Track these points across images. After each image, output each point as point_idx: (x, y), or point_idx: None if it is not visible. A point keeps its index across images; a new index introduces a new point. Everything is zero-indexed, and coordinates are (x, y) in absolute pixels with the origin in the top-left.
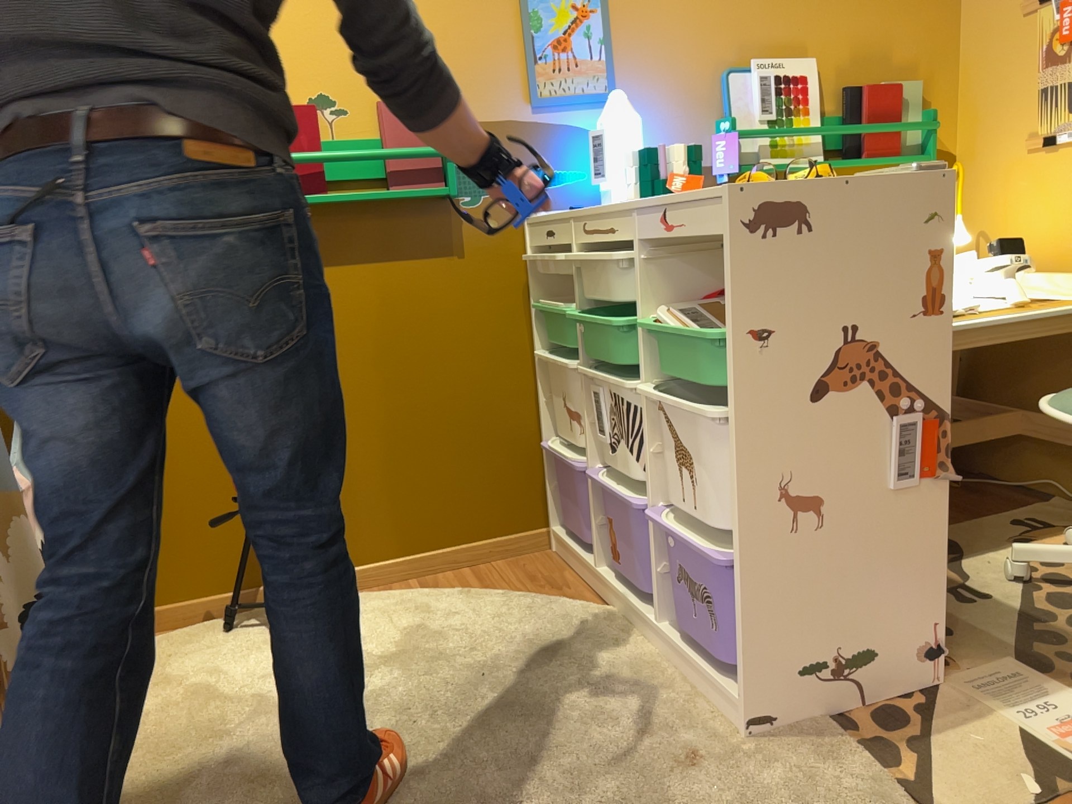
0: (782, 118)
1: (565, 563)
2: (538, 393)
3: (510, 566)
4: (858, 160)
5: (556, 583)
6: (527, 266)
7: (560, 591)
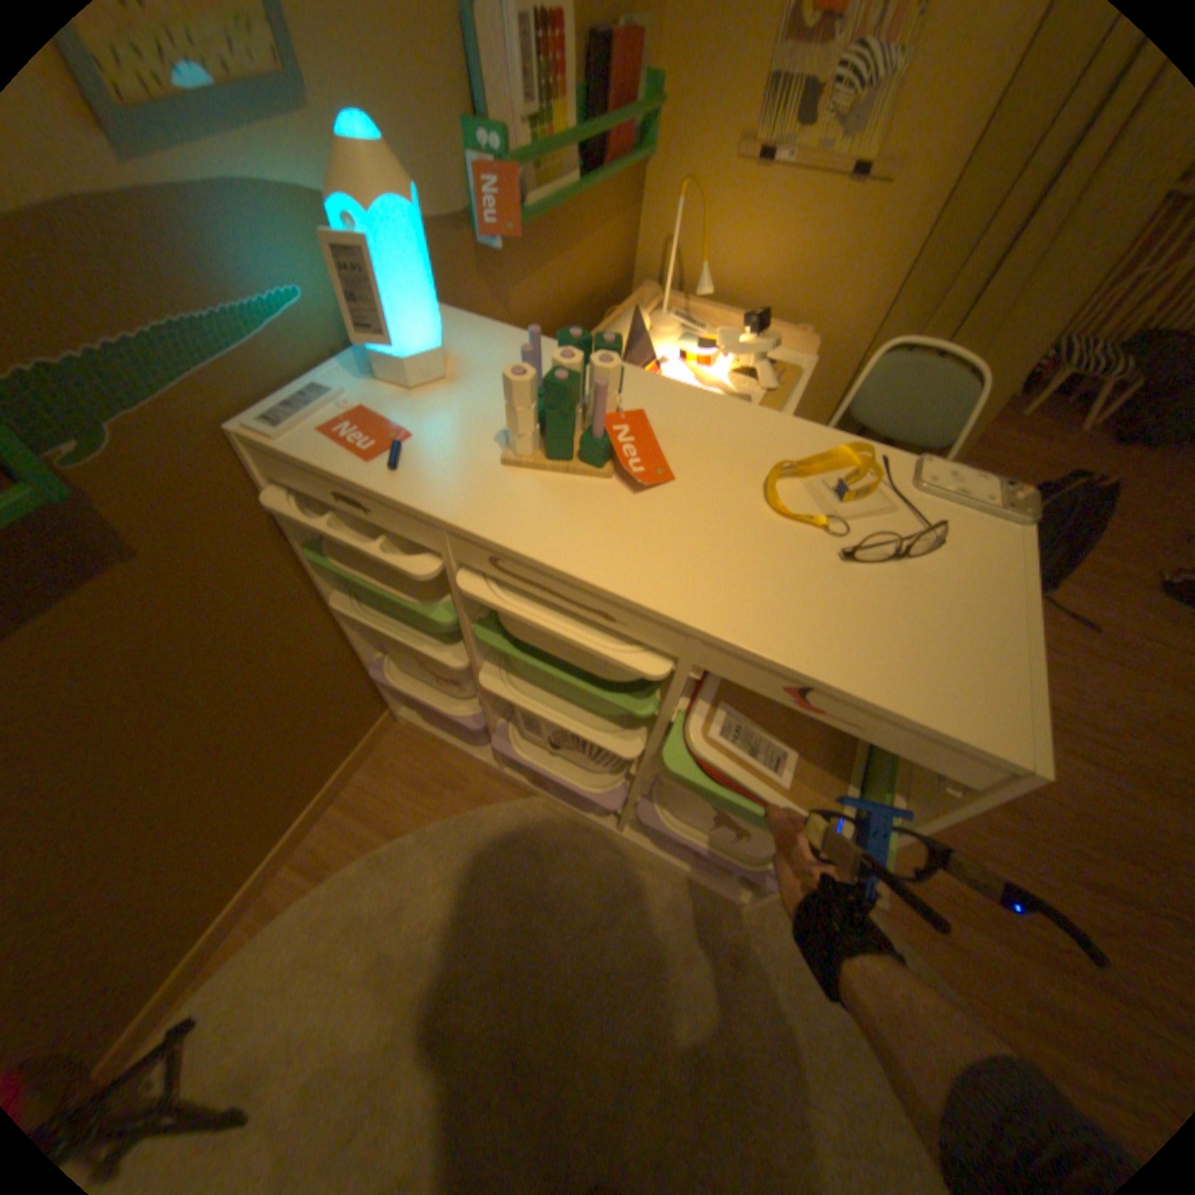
0: (544, 107)
1: (434, 743)
2: (340, 627)
3: (379, 777)
4: (602, 165)
5: (450, 779)
6: (265, 500)
7: (465, 791)
